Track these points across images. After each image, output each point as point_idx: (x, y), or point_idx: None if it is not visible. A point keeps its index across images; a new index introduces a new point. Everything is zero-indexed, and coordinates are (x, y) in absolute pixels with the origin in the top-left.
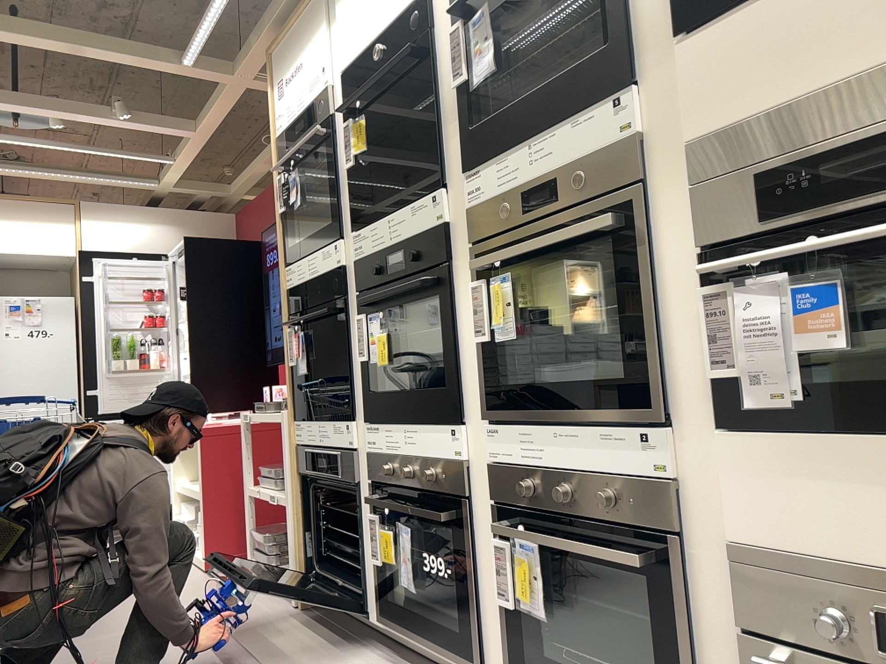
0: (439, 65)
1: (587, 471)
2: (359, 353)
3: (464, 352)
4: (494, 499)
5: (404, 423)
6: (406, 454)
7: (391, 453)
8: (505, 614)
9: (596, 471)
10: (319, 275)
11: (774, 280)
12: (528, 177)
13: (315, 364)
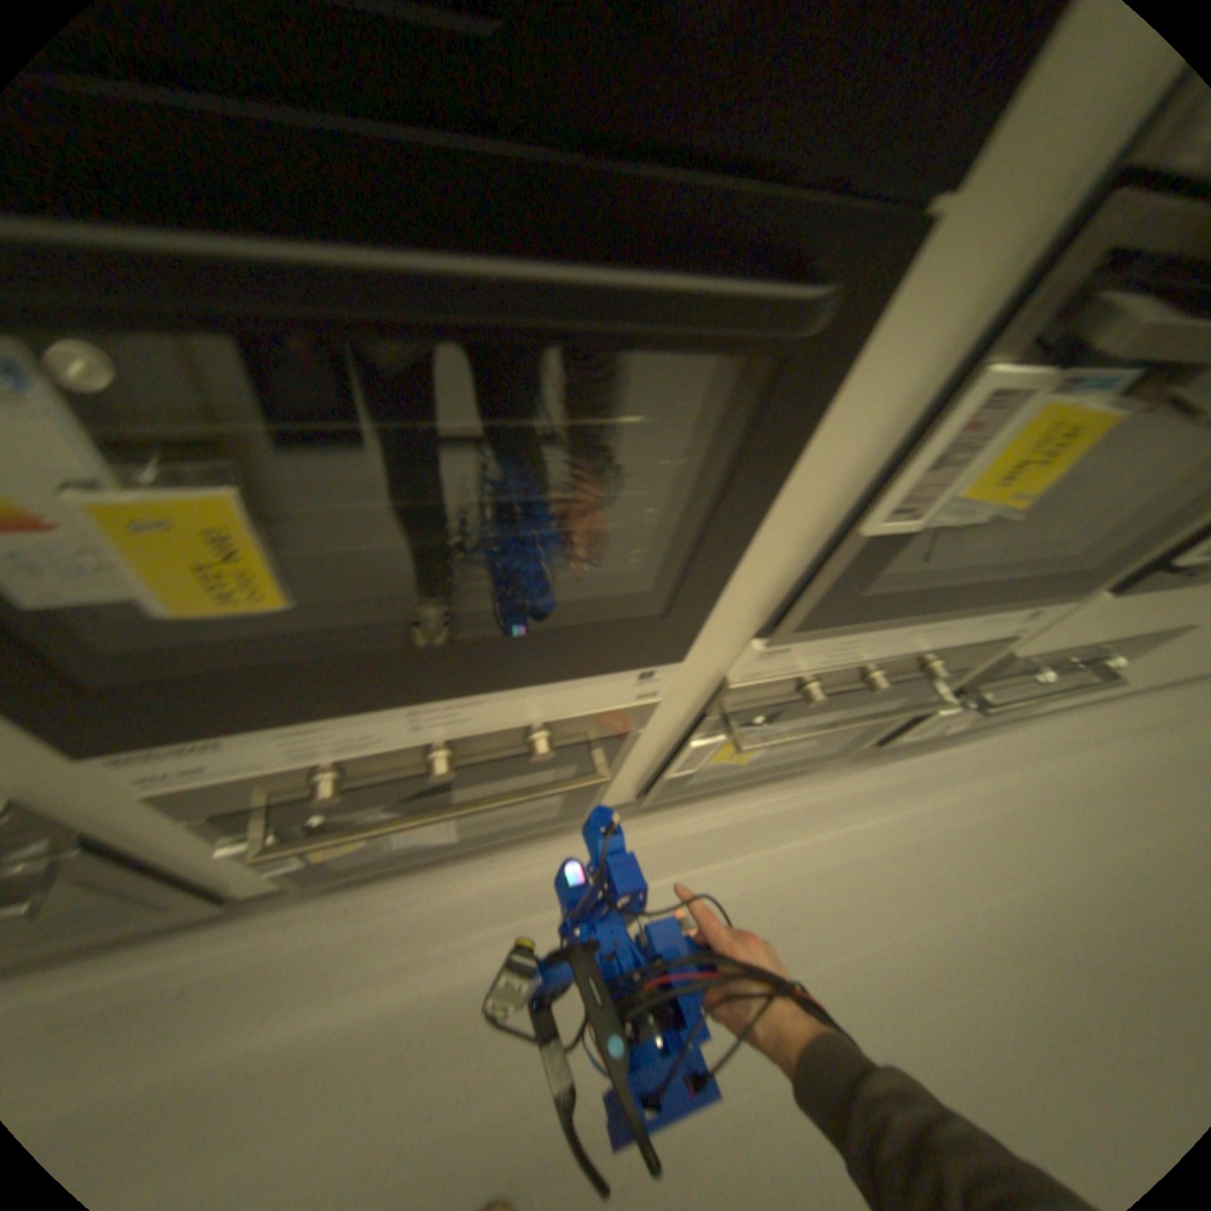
0: None
1: (927, 651)
2: None
3: (764, 530)
4: (709, 707)
5: (416, 698)
6: (424, 737)
7: (333, 753)
8: (657, 770)
9: (936, 648)
10: None
11: None
12: None
13: None
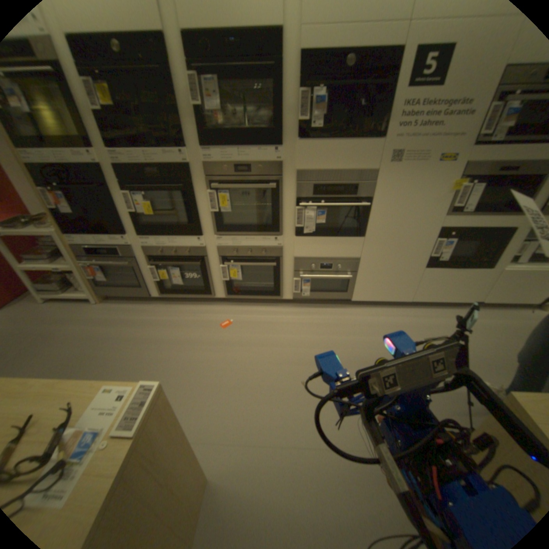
0: (174, 84)
1: (256, 247)
2: (123, 208)
3: (200, 214)
4: (218, 256)
5: (166, 237)
6: (169, 247)
7: (159, 247)
8: (222, 282)
9: (258, 247)
10: (69, 165)
11: (312, 209)
12: (236, 161)
13: (70, 208)
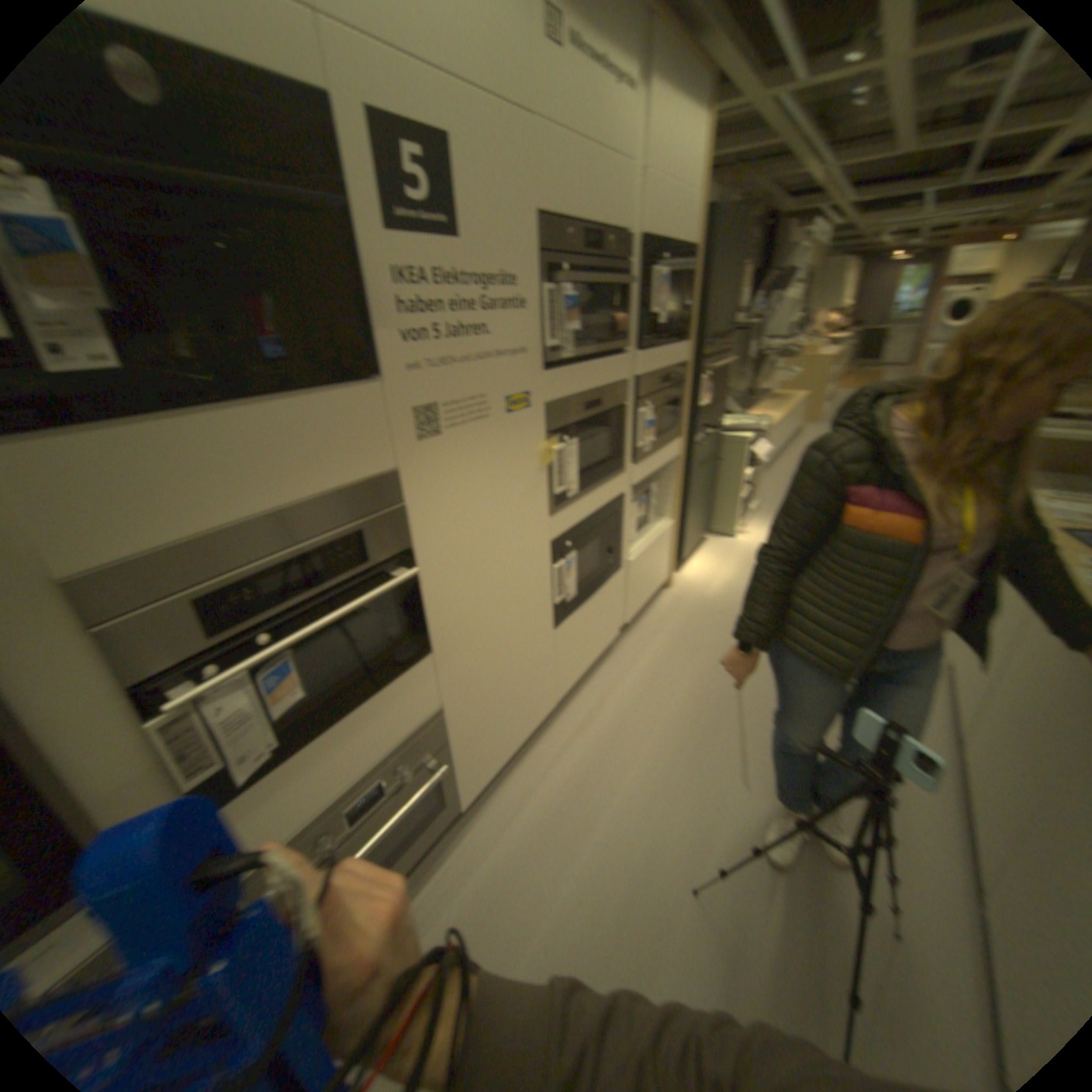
0: None
1: None
2: None
3: None
4: None
5: None
6: None
7: None
8: None
9: None
10: None
11: (228, 680)
12: None
13: None
